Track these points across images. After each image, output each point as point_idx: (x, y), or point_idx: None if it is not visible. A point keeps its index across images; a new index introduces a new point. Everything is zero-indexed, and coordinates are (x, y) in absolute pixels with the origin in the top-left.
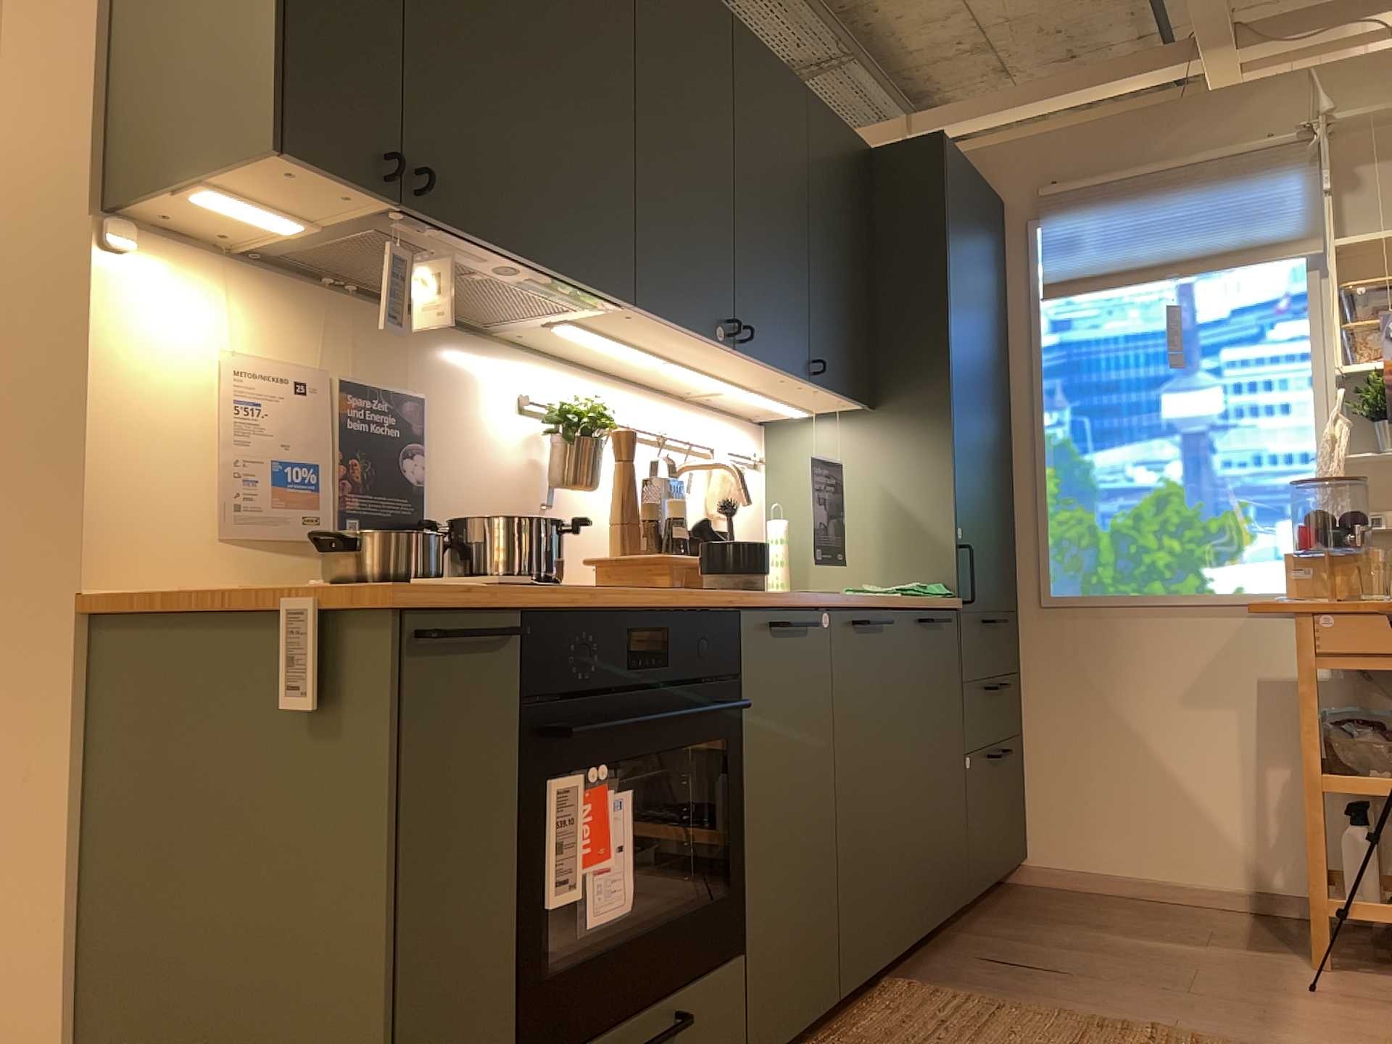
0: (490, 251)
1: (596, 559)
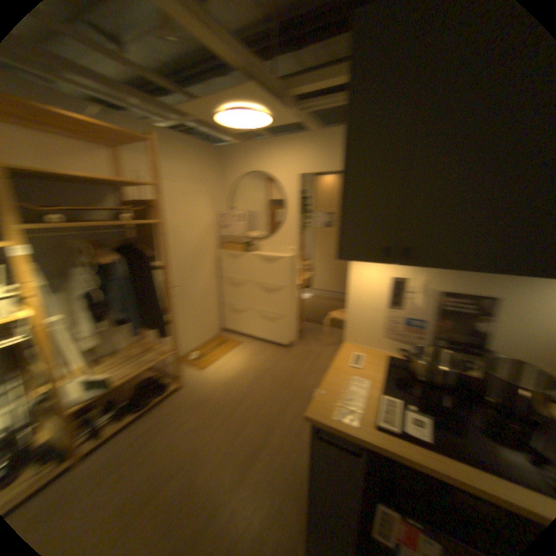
0: (470, 269)
1: None
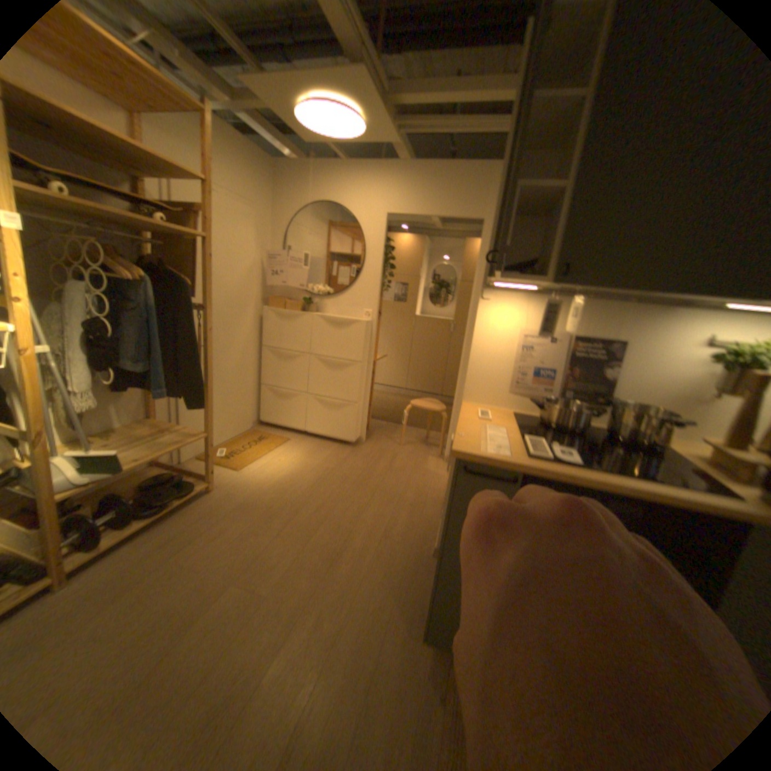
0: (621, 290)
1: (708, 442)
